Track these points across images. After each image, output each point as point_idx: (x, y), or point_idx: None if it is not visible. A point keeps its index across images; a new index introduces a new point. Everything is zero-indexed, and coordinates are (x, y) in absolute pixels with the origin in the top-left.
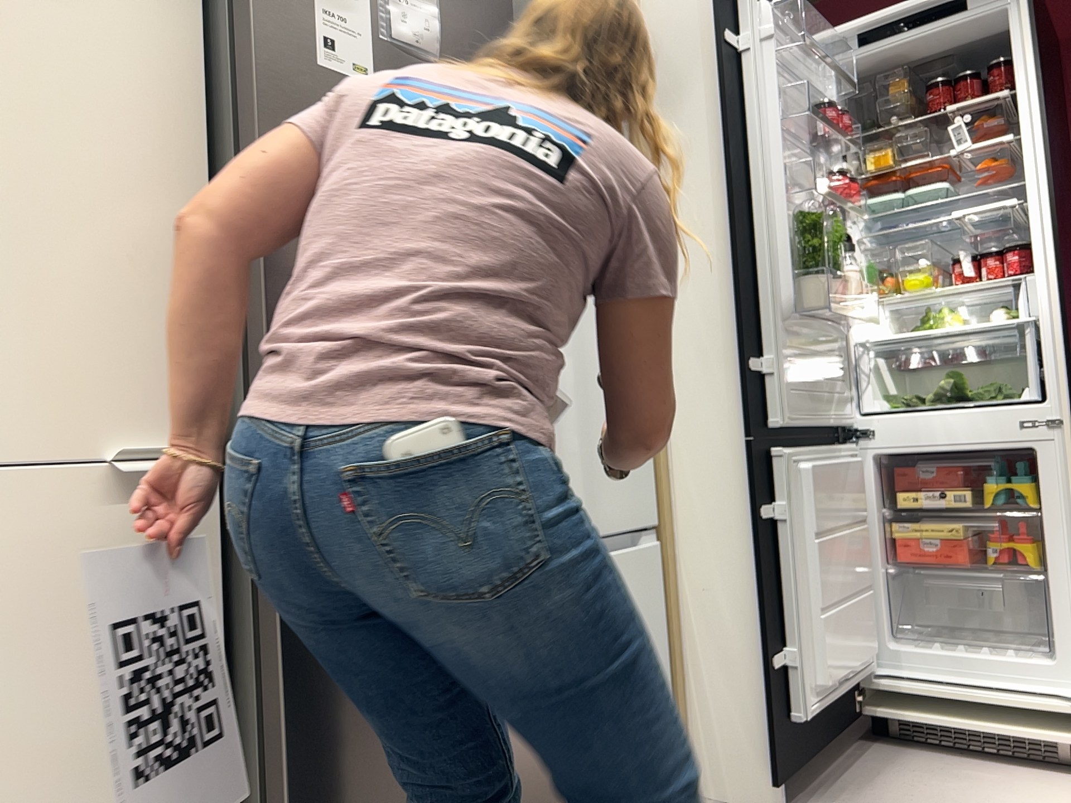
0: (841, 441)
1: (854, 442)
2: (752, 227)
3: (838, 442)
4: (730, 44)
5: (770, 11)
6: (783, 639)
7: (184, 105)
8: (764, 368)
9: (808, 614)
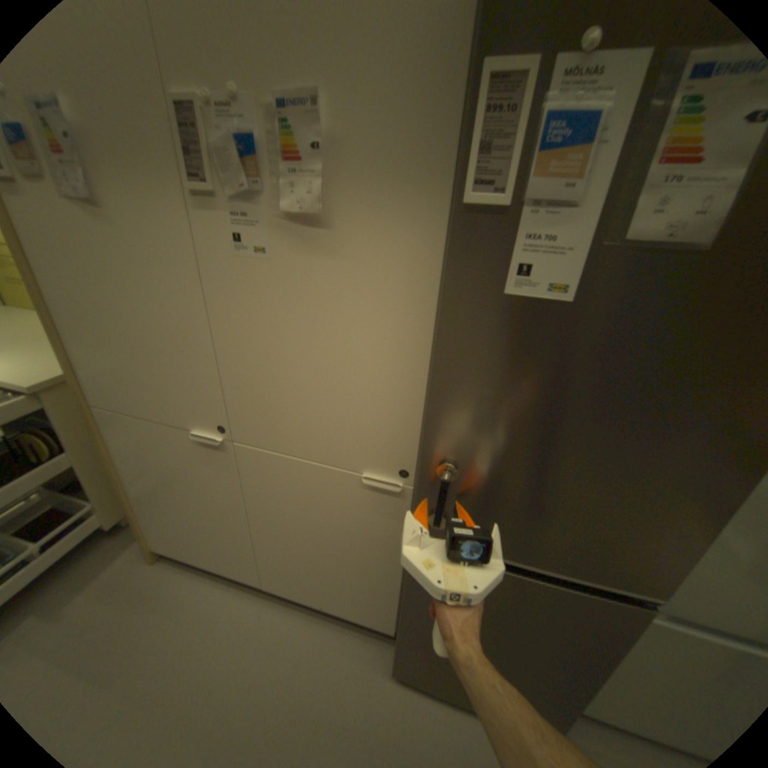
0: None
1: None
2: None
3: None
4: None
5: None
6: None
7: (424, 305)
8: None
9: None
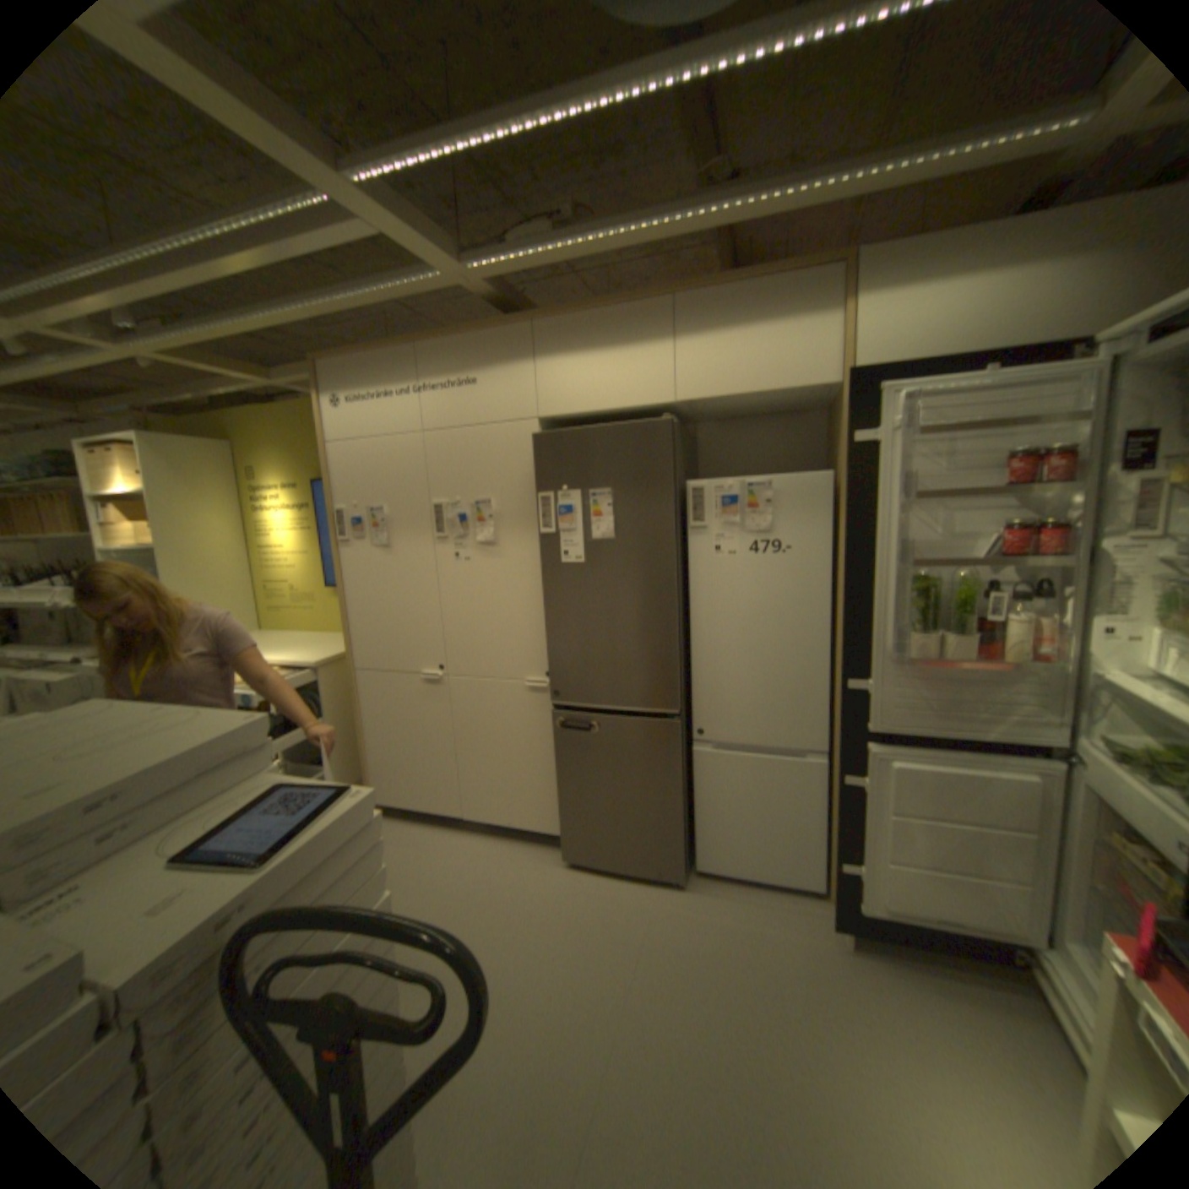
0: (1062, 756)
1: (1073, 763)
2: (871, 585)
3: (1042, 756)
4: (860, 443)
5: (912, 398)
6: (860, 861)
7: (543, 576)
8: (867, 688)
9: (884, 859)
